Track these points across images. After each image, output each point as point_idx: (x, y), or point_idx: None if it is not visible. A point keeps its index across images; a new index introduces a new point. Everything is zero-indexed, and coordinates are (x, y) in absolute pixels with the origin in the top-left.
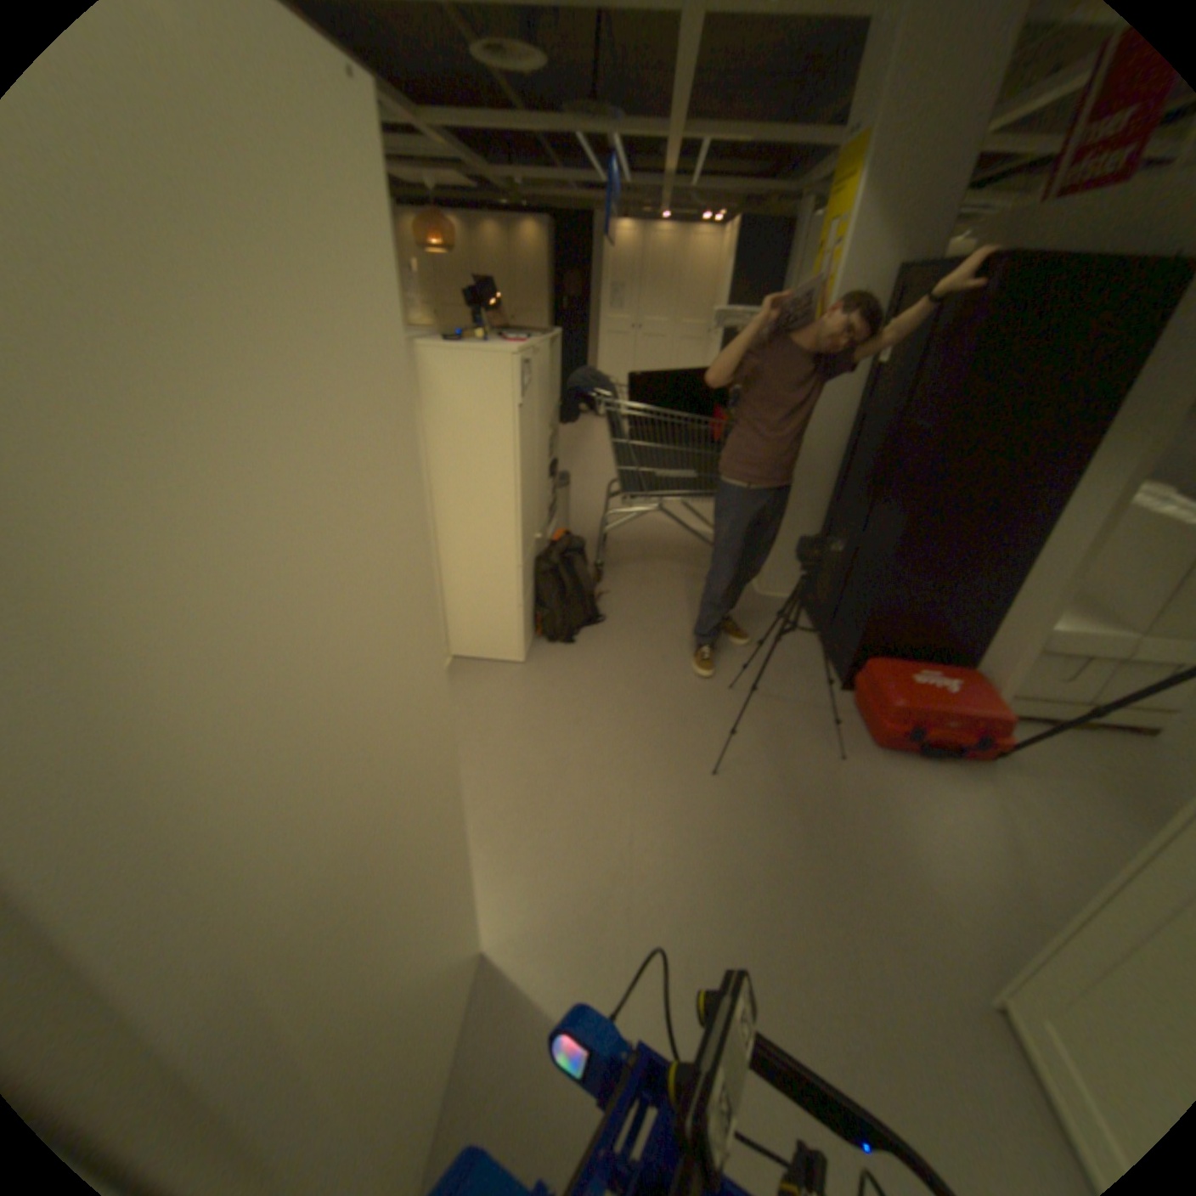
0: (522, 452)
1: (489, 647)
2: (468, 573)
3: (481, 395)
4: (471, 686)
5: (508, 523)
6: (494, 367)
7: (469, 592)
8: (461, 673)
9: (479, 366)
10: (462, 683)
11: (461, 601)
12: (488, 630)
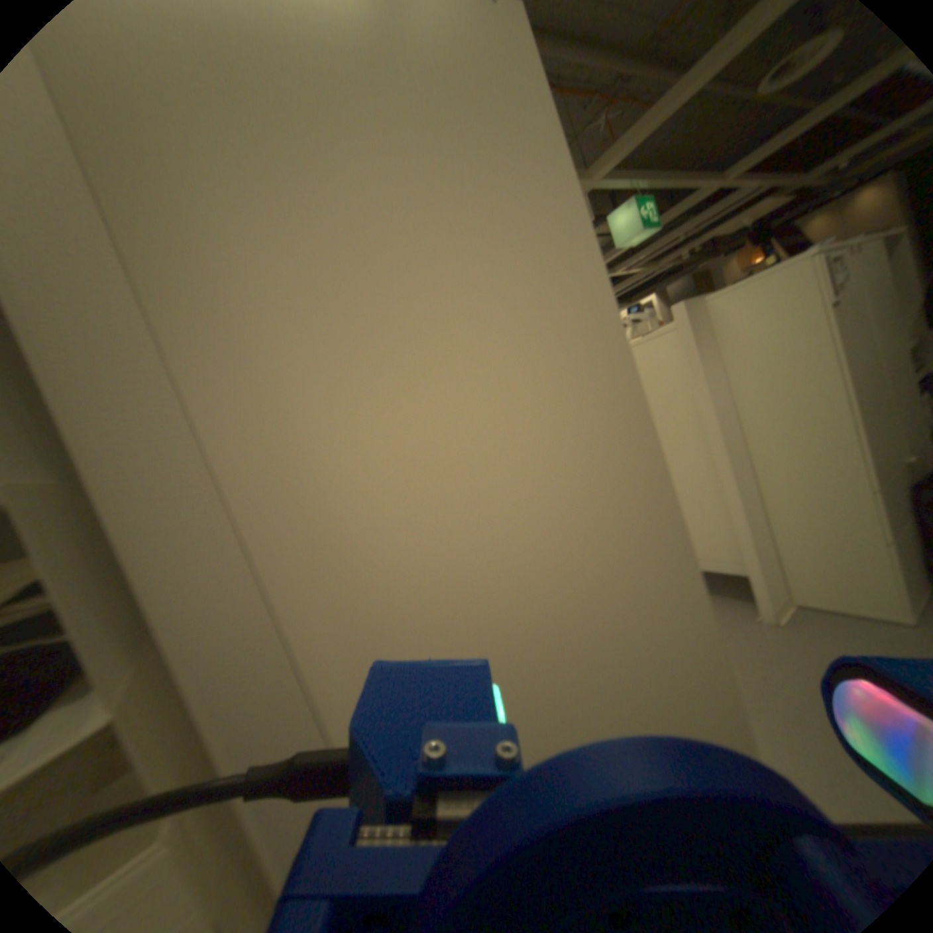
0: (843, 349)
1: (844, 594)
2: (796, 501)
3: (777, 311)
4: (820, 638)
5: (842, 436)
6: (787, 276)
7: (802, 524)
8: (807, 621)
9: (769, 284)
10: (808, 632)
11: (793, 535)
12: (837, 571)
